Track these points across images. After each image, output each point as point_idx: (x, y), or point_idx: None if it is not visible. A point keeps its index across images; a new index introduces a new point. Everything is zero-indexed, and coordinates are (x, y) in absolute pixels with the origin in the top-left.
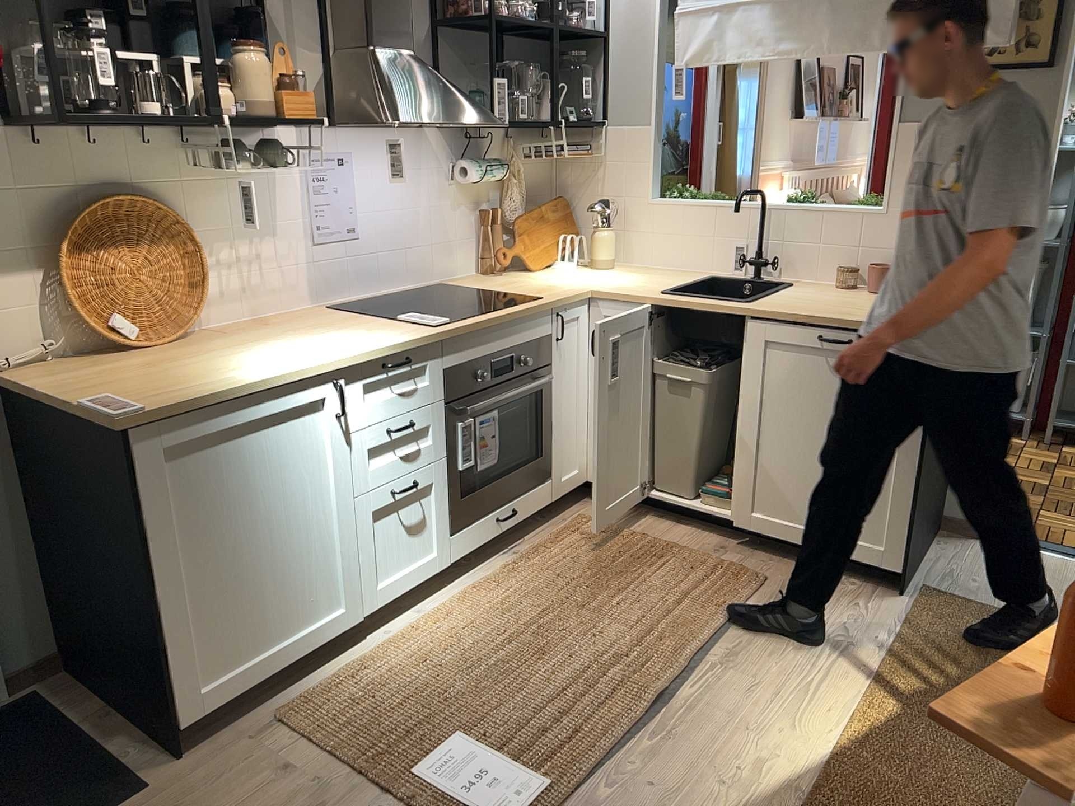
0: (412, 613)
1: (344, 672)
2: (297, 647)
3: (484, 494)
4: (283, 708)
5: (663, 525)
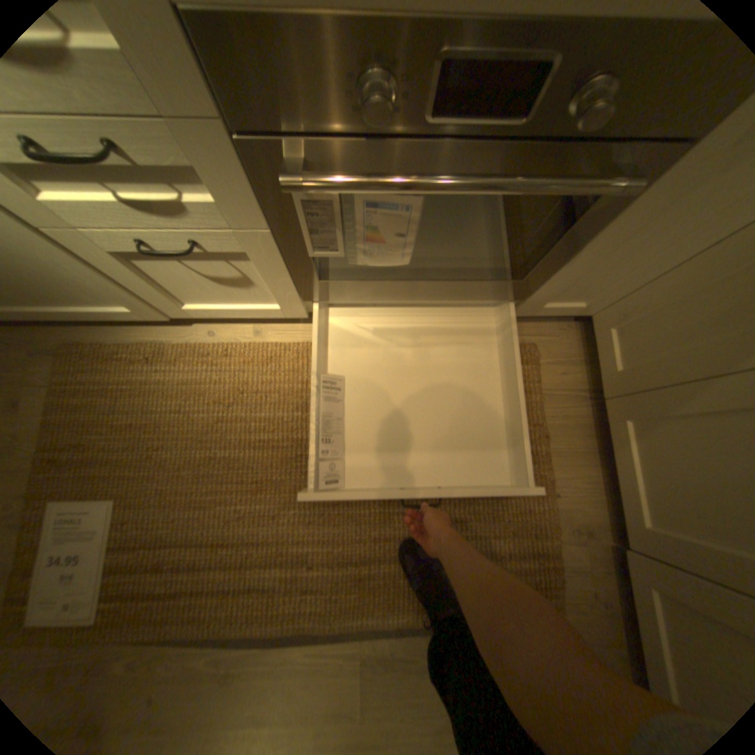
0: (251, 326)
1: (130, 348)
2: (65, 312)
3: (372, 280)
4: (62, 342)
5: (584, 436)
